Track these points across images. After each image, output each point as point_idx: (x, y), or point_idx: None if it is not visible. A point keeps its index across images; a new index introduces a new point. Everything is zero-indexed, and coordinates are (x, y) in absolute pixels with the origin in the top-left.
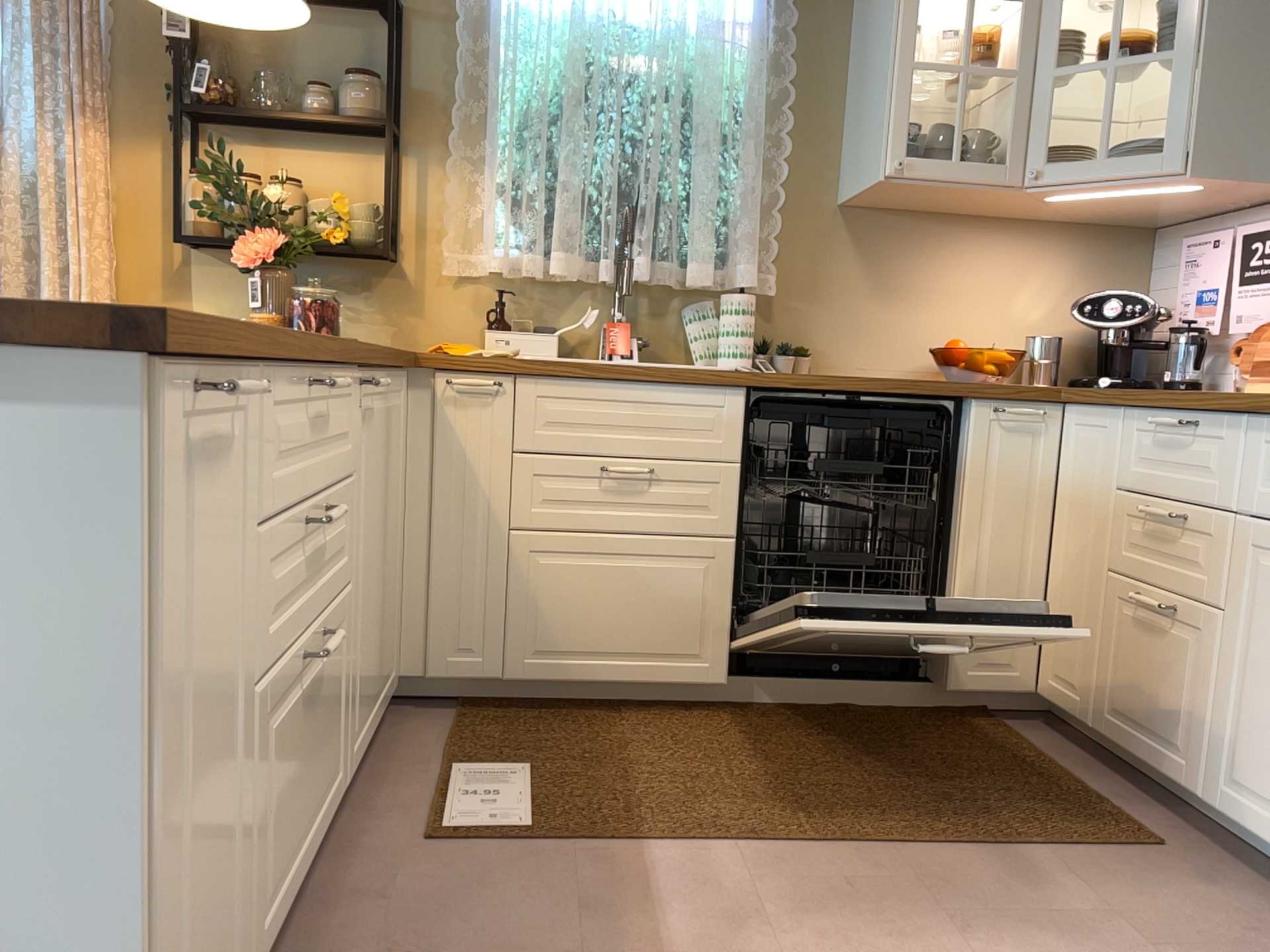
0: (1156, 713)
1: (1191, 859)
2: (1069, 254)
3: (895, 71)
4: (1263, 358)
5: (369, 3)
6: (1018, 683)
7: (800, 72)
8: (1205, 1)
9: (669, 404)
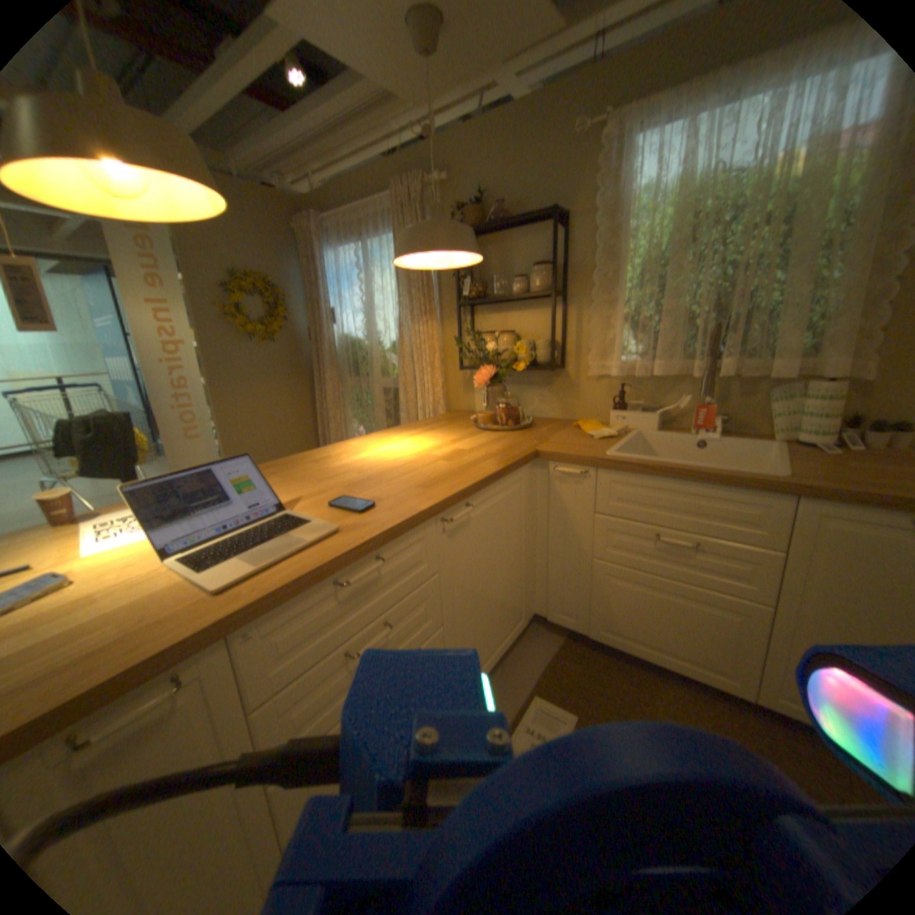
0: None
1: None
2: None
3: None
4: None
5: (548, 215)
6: None
7: None
8: None
9: (718, 500)
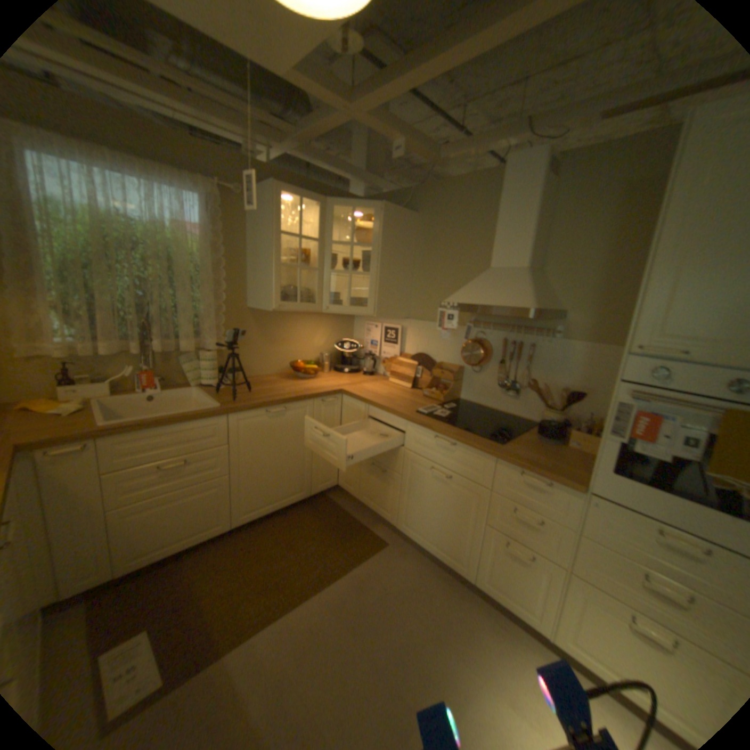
0: (379, 499)
1: (395, 546)
2: (329, 322)
3: (271, 267)
4: (392, 370)
5: None
6: (331, 484)
7: (222, 250)
8: (376, 256)
9: (189, 431)
